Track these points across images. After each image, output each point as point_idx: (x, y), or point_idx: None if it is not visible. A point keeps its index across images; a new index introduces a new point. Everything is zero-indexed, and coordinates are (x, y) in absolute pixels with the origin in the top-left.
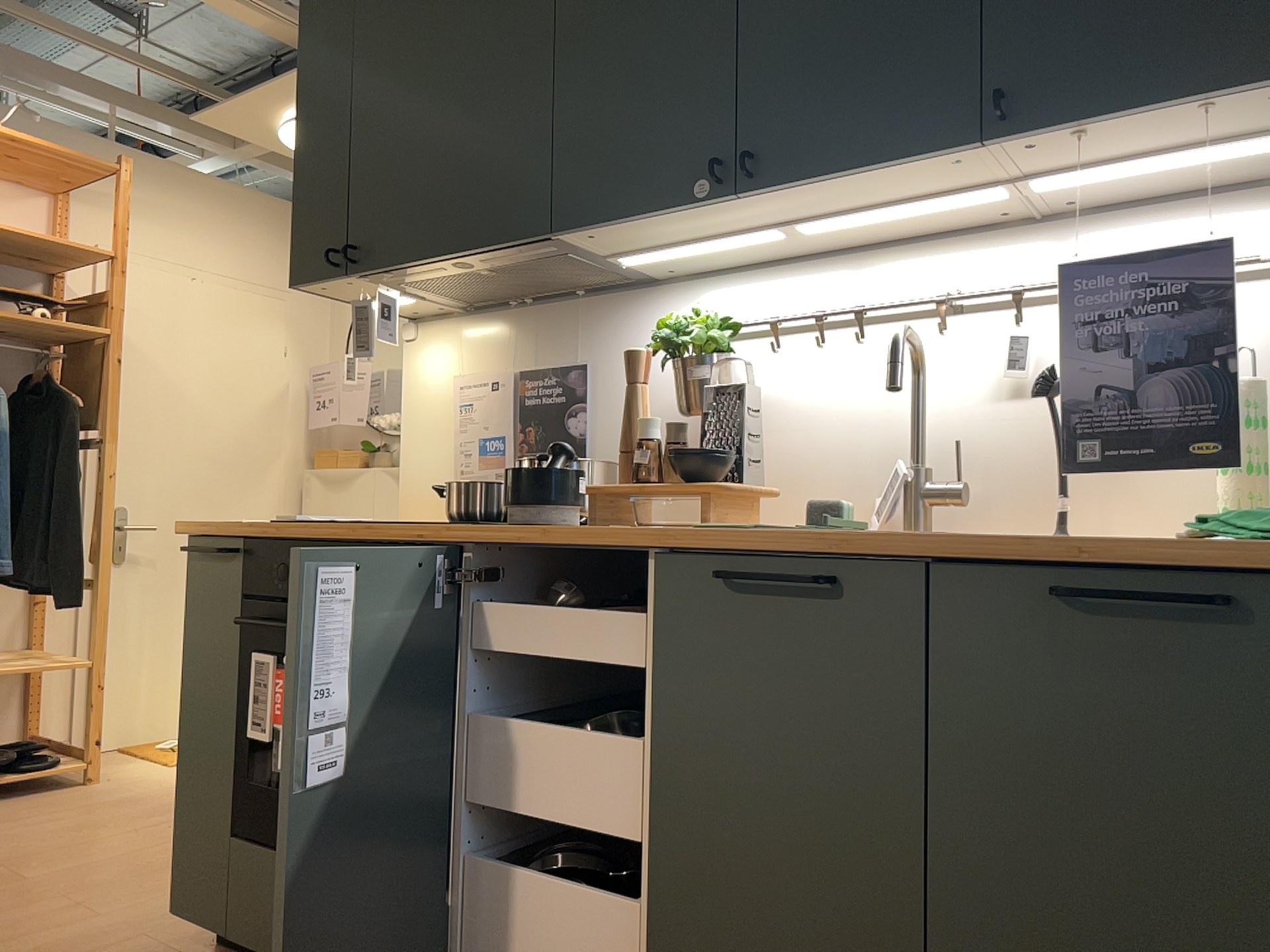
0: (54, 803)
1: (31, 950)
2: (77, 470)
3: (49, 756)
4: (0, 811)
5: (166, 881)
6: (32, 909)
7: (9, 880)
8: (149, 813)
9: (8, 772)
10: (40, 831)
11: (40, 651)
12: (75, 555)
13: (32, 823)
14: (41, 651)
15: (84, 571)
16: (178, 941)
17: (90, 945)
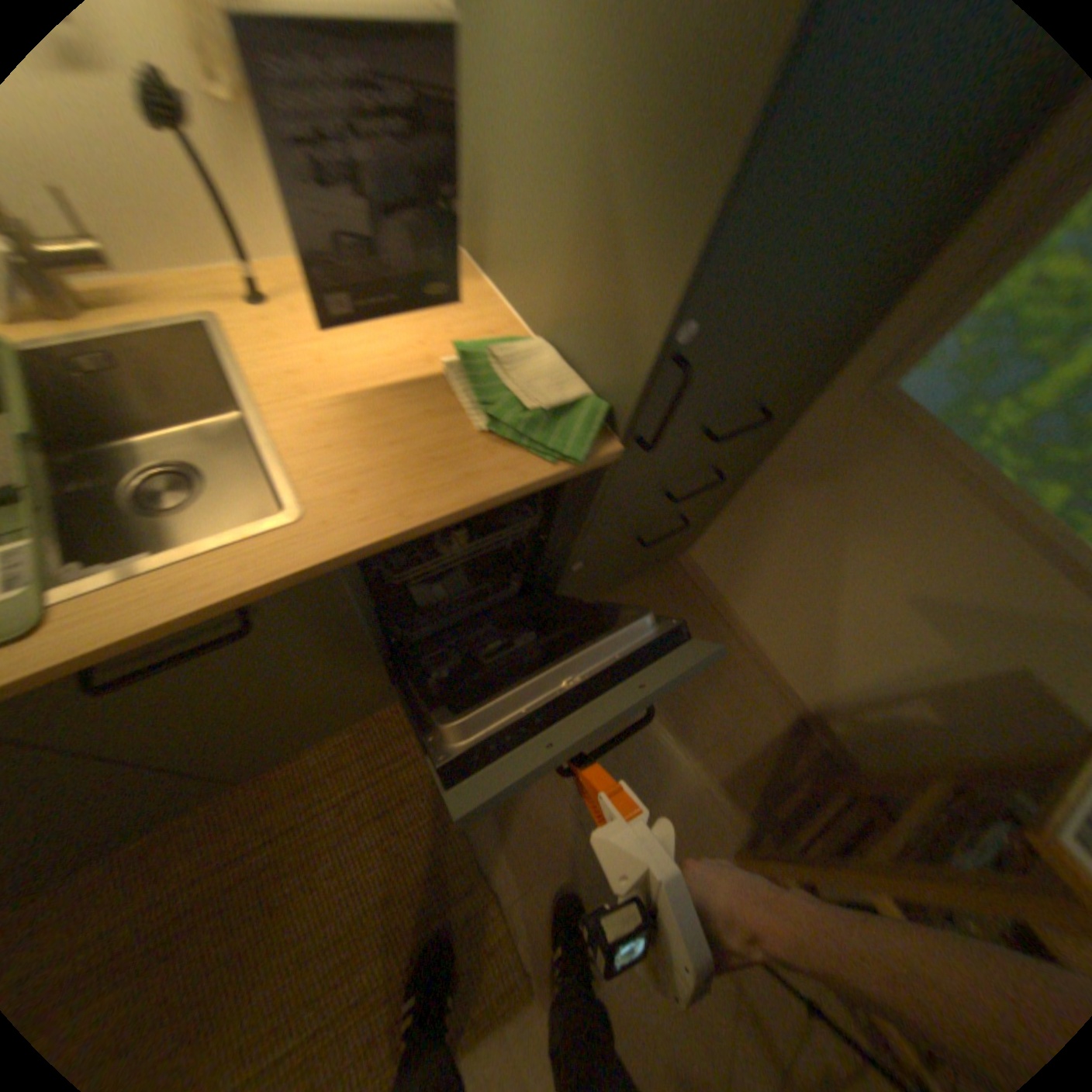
0: None
1: None
2: None
3: None
4: None
5: None
6: None
7: None
8: None
9: None
10: None
11: None
12: None
13: None
14: None
15: None
16: None
17: None
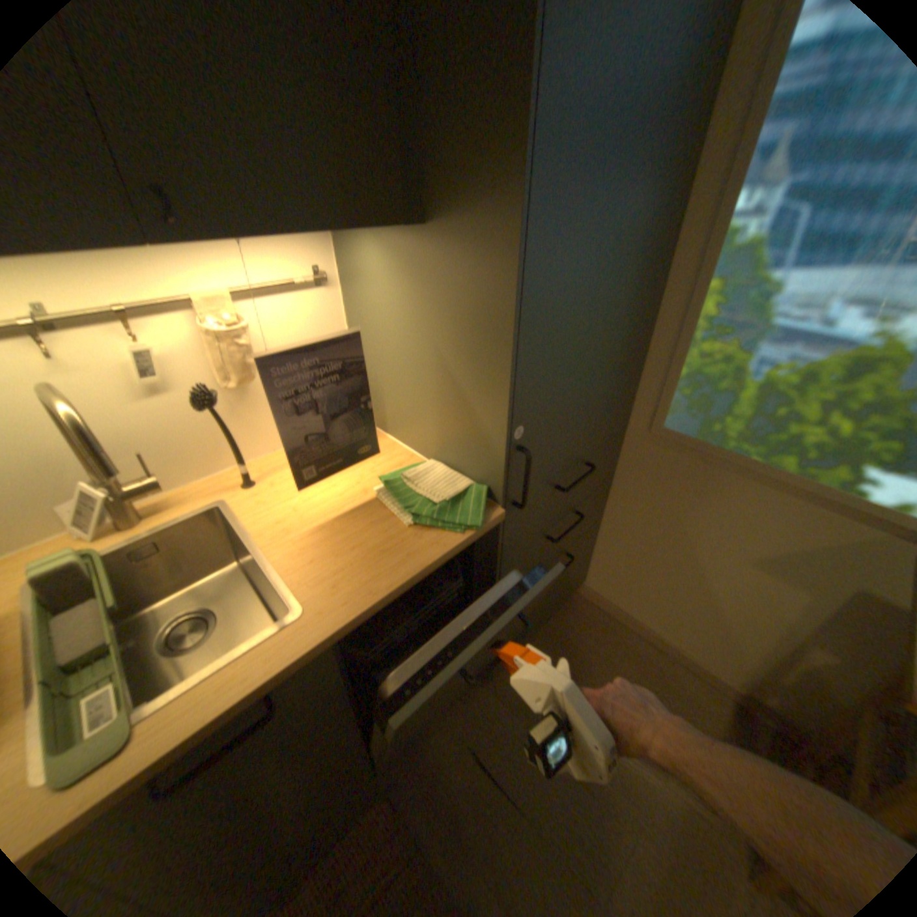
0: None
1: None
2: None
3: None
4: None
5: None
6: None
7: None
8: None
9: None
10: None
11: None
12: None
13: None
14: None
15: None
16: None
17: None
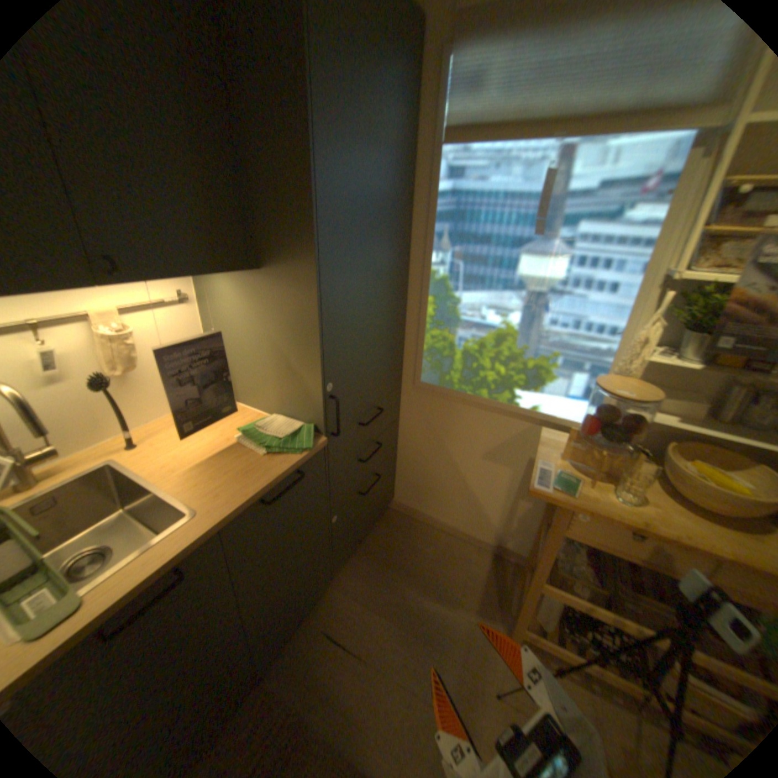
0: None
1: None
2: None
3: None
4: None
5: None
6: None
7: None
8: None
9: None
10: None
11: None
12: None
13: None
14: None
15: None
16: None
17: None
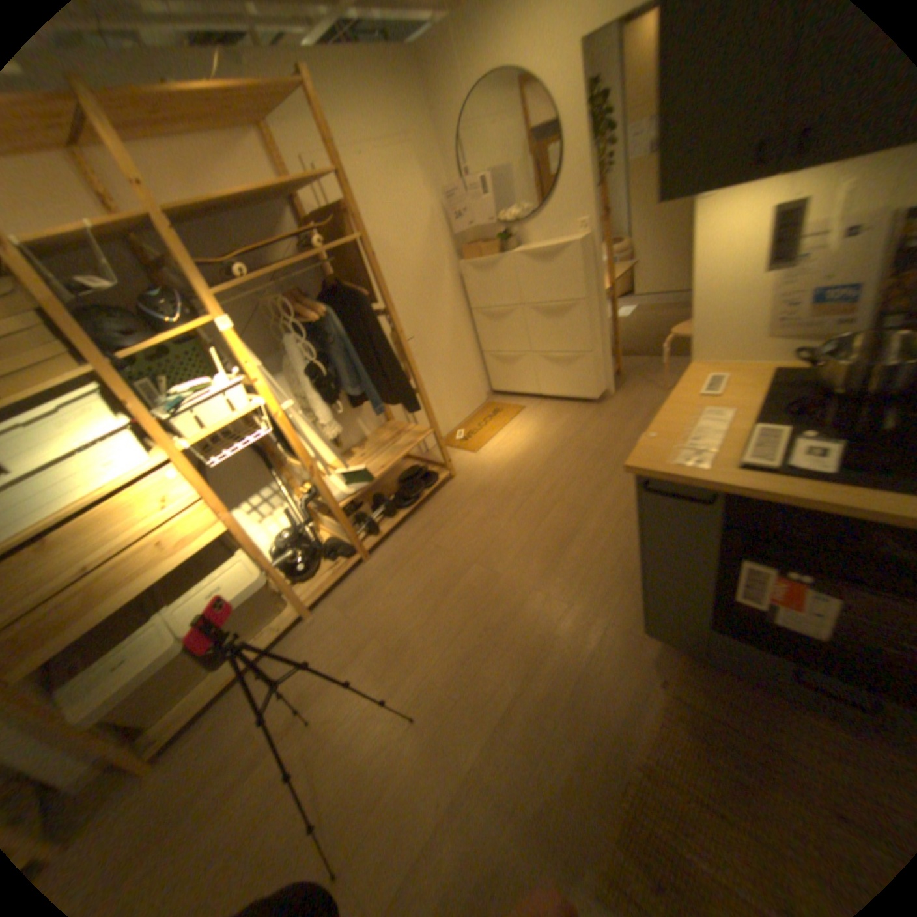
0: (452, 499)
1: (564, 644)
2: (383, 339)
3: (429, 472)
4: (435, 512)
5: (570, 562)
6: (529, 603)
7: (494, 575)
8: (503, 498)
9: (422, 489)
10: (468, 526)
11: (393, 421)
12: (405, 386)
13: (459, 520)
14: (393, 420)
15: (413, 392)
16: (632, 624)
17: (589, 635)
